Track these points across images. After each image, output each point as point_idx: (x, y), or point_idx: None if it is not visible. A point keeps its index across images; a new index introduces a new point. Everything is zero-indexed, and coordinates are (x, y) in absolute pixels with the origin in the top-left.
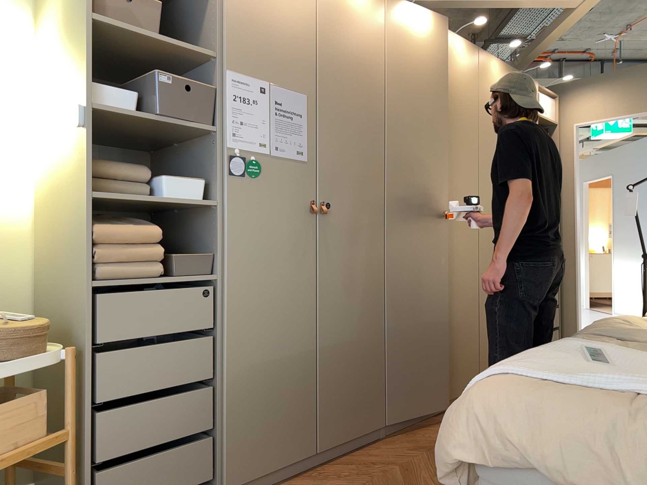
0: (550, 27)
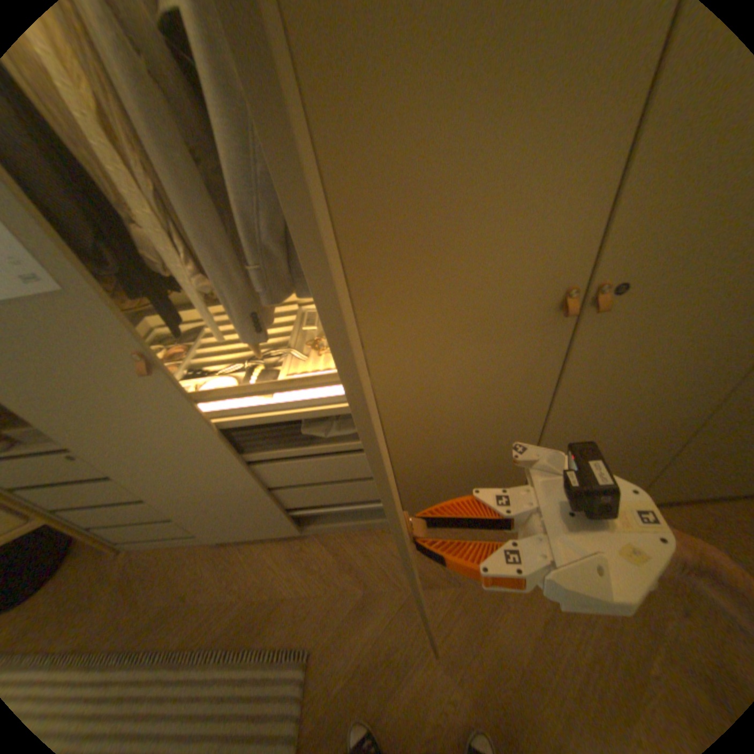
0: None
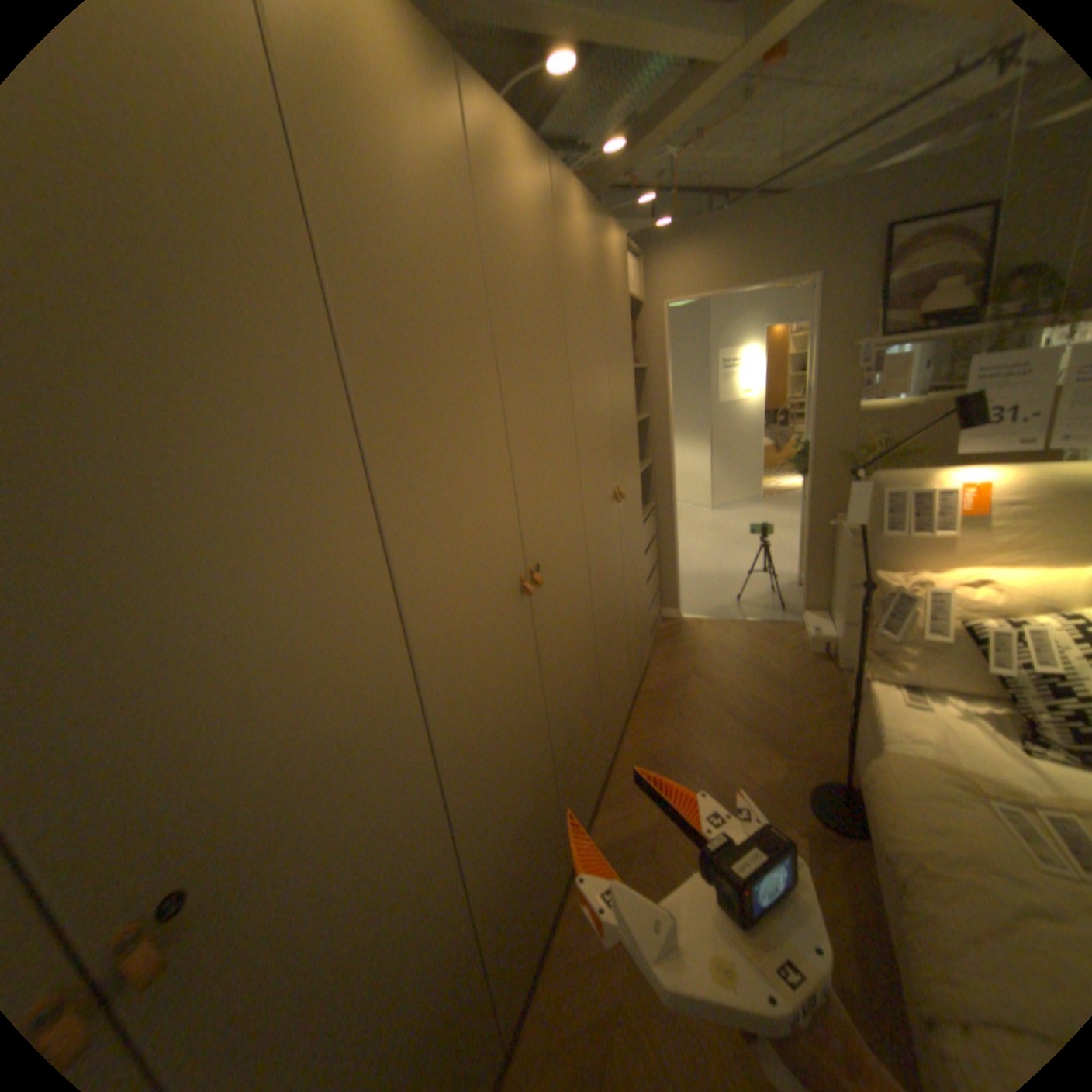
0: (653, 116)
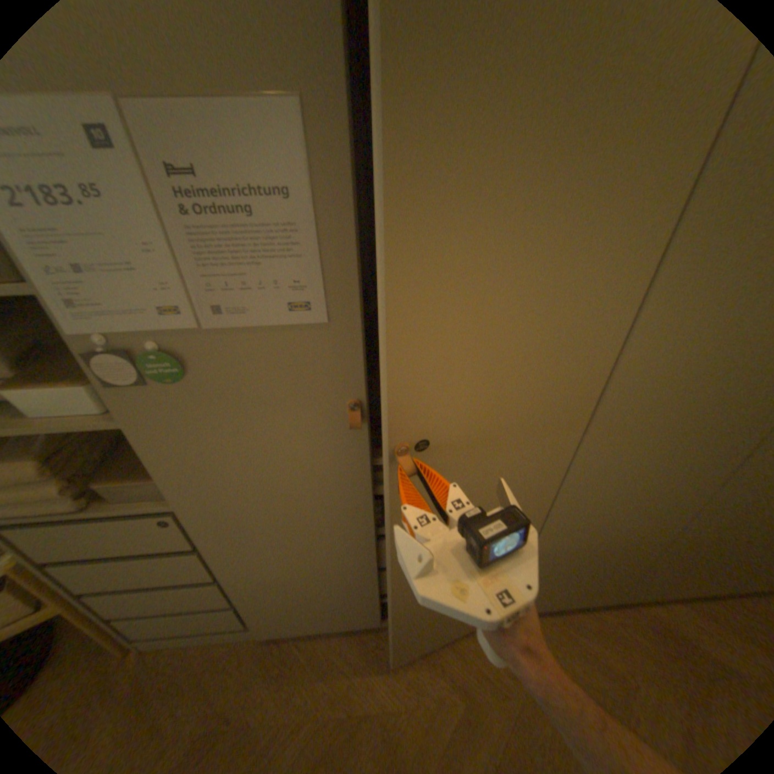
0: None
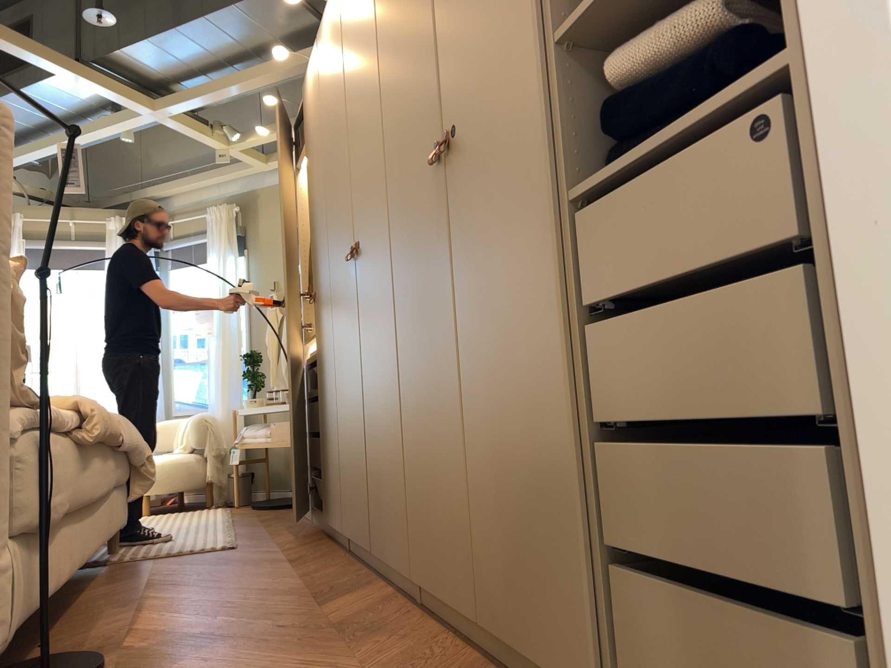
0: None
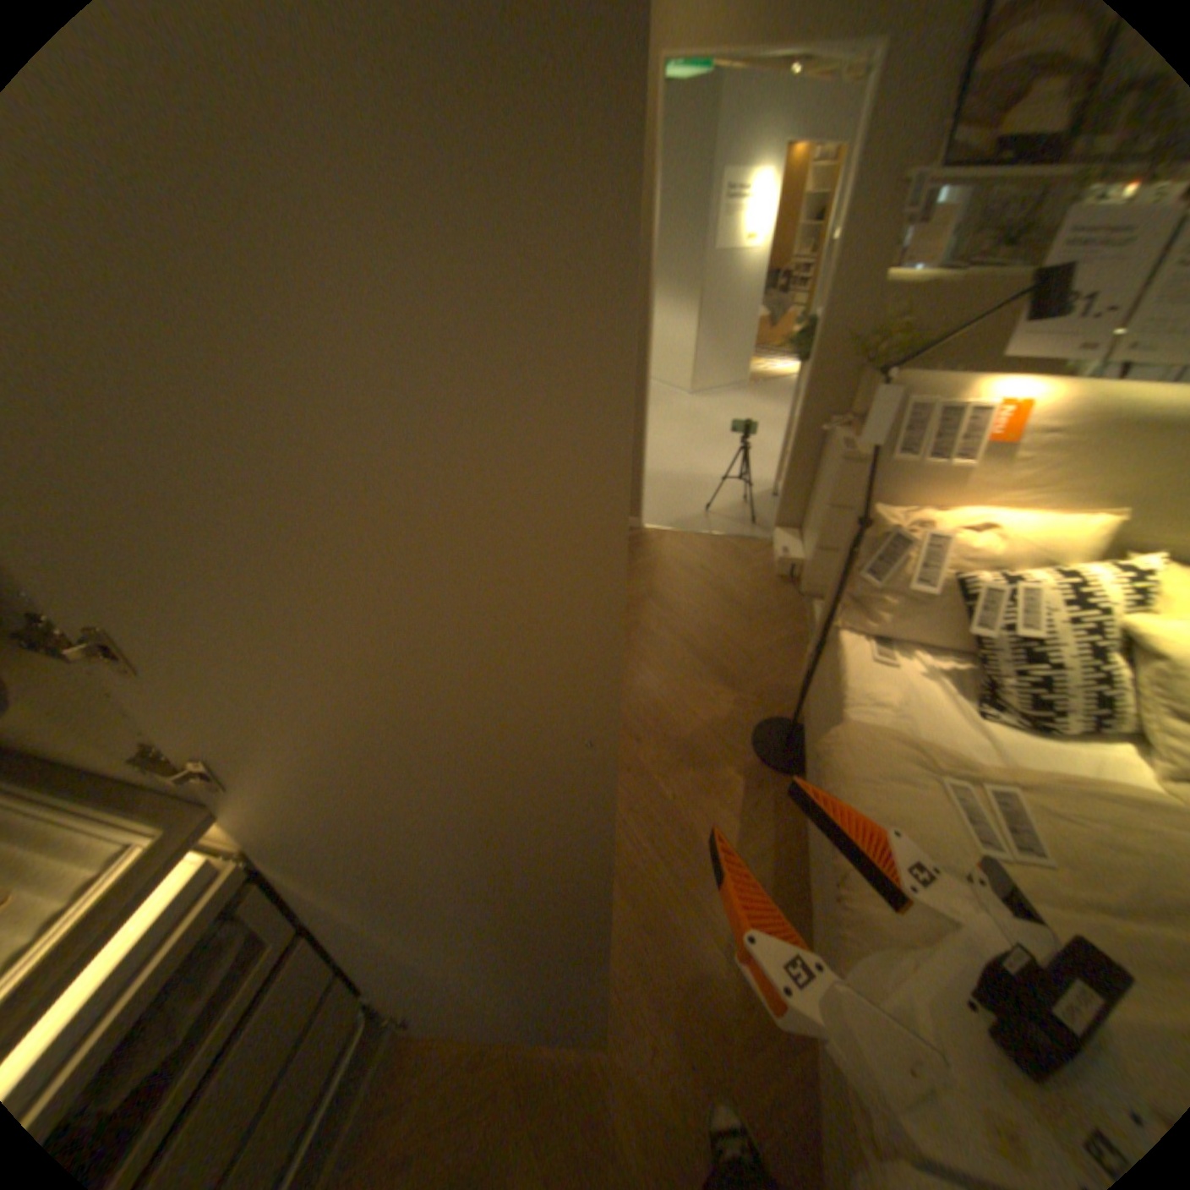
0: None
